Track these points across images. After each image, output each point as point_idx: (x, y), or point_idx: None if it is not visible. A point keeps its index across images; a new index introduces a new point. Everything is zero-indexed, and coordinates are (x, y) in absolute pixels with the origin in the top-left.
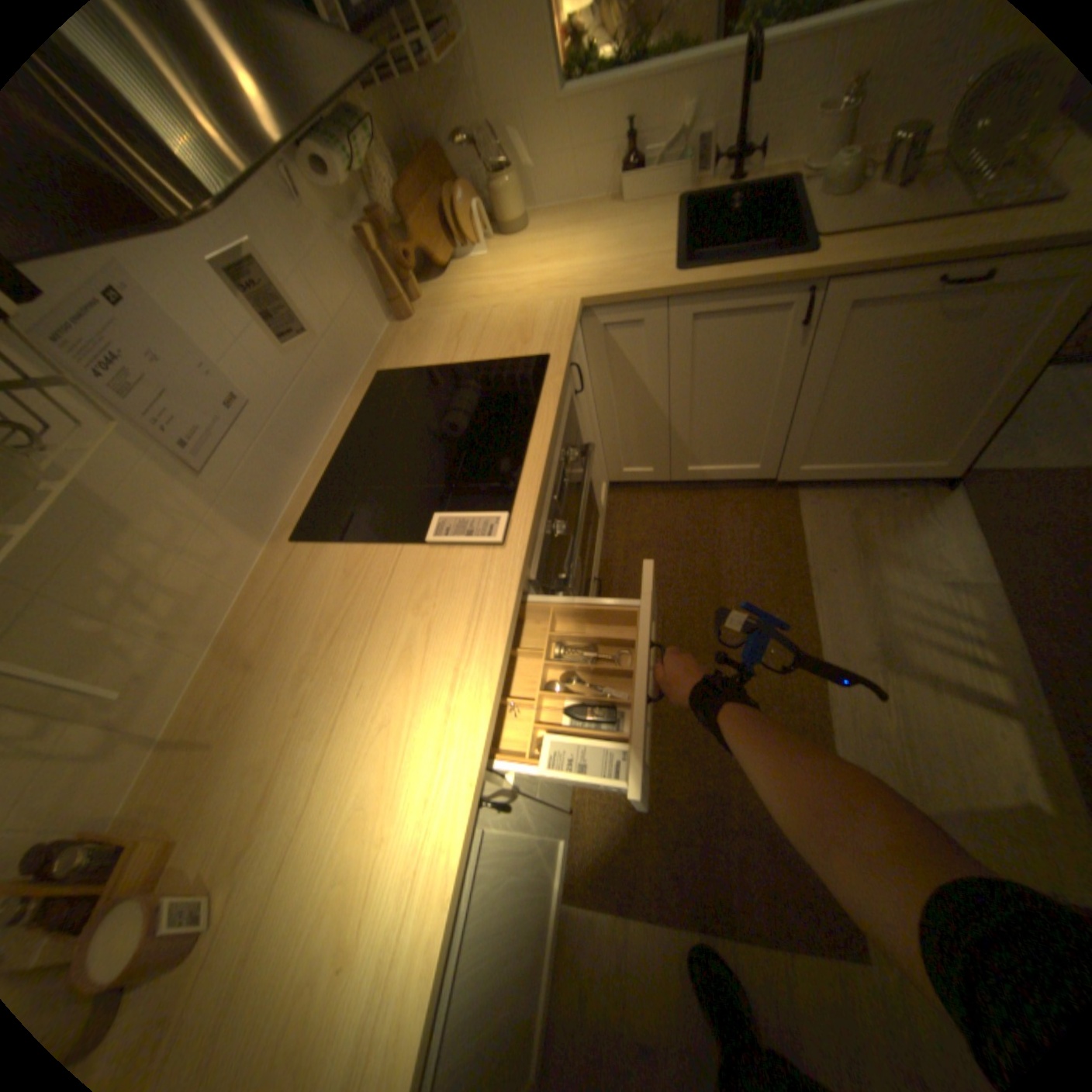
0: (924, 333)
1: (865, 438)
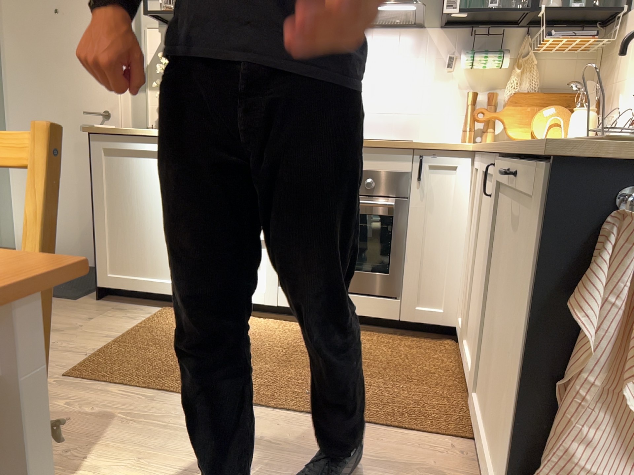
0: (513, 245)
1: (493, 386)
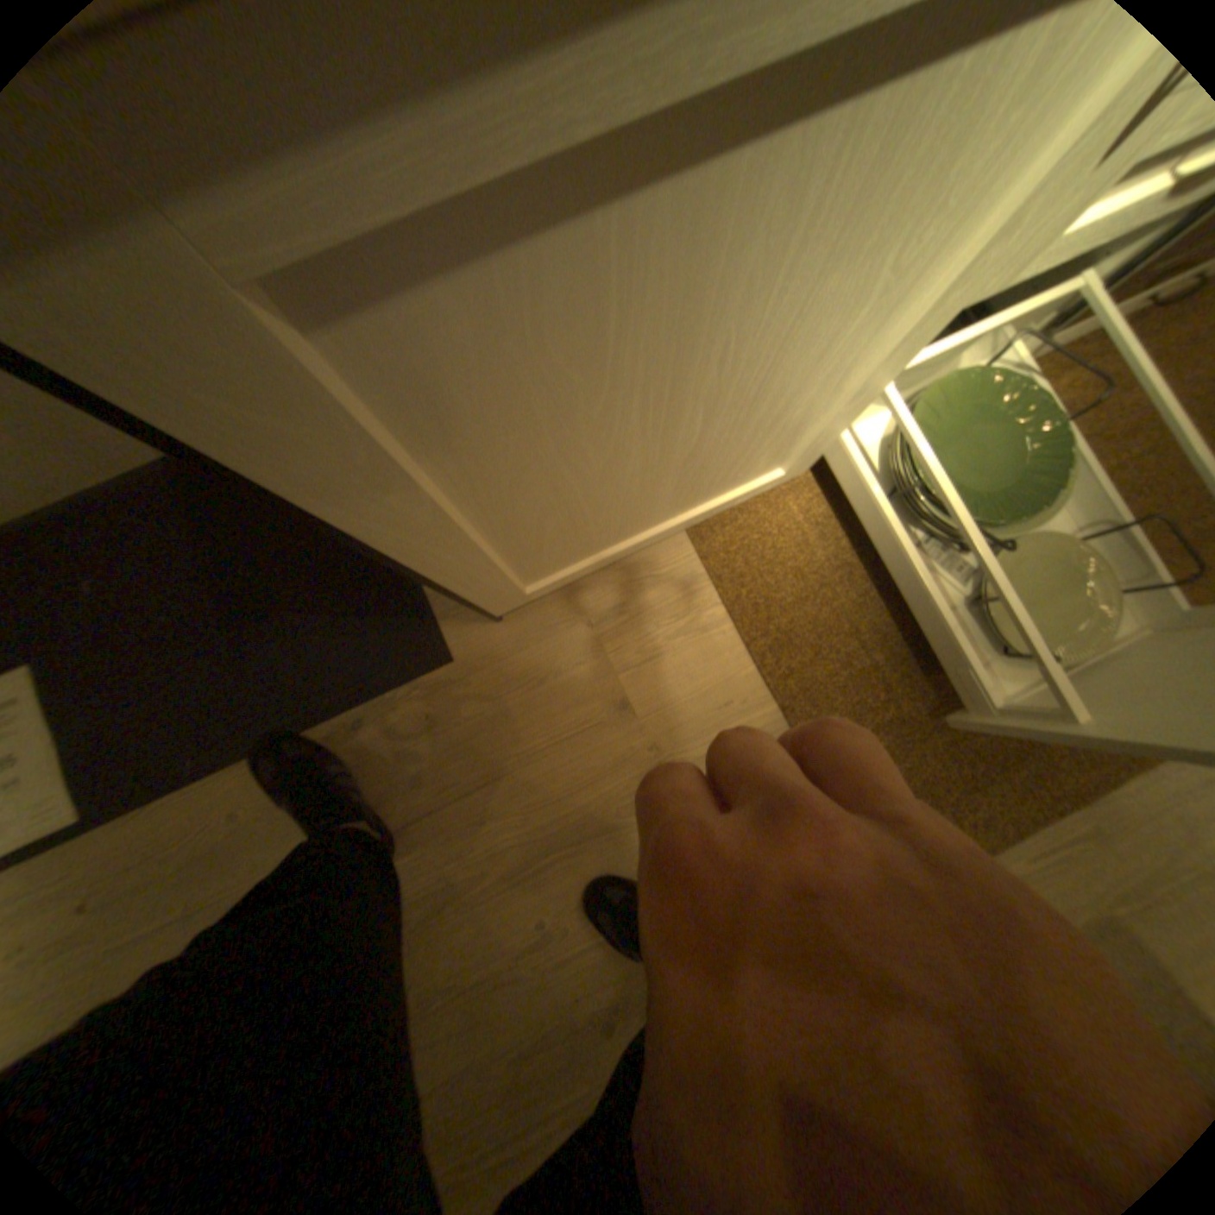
0: None
1: None
